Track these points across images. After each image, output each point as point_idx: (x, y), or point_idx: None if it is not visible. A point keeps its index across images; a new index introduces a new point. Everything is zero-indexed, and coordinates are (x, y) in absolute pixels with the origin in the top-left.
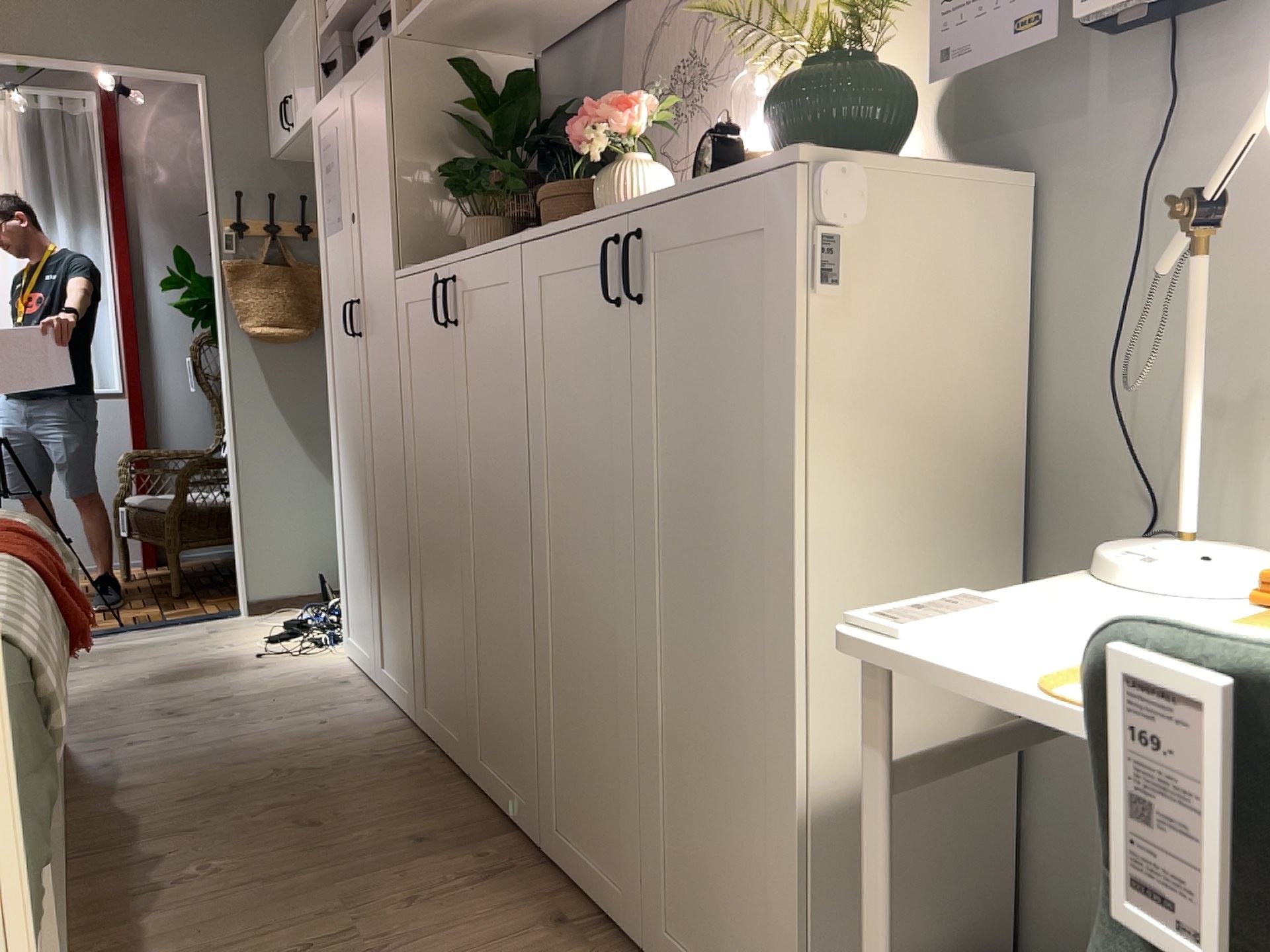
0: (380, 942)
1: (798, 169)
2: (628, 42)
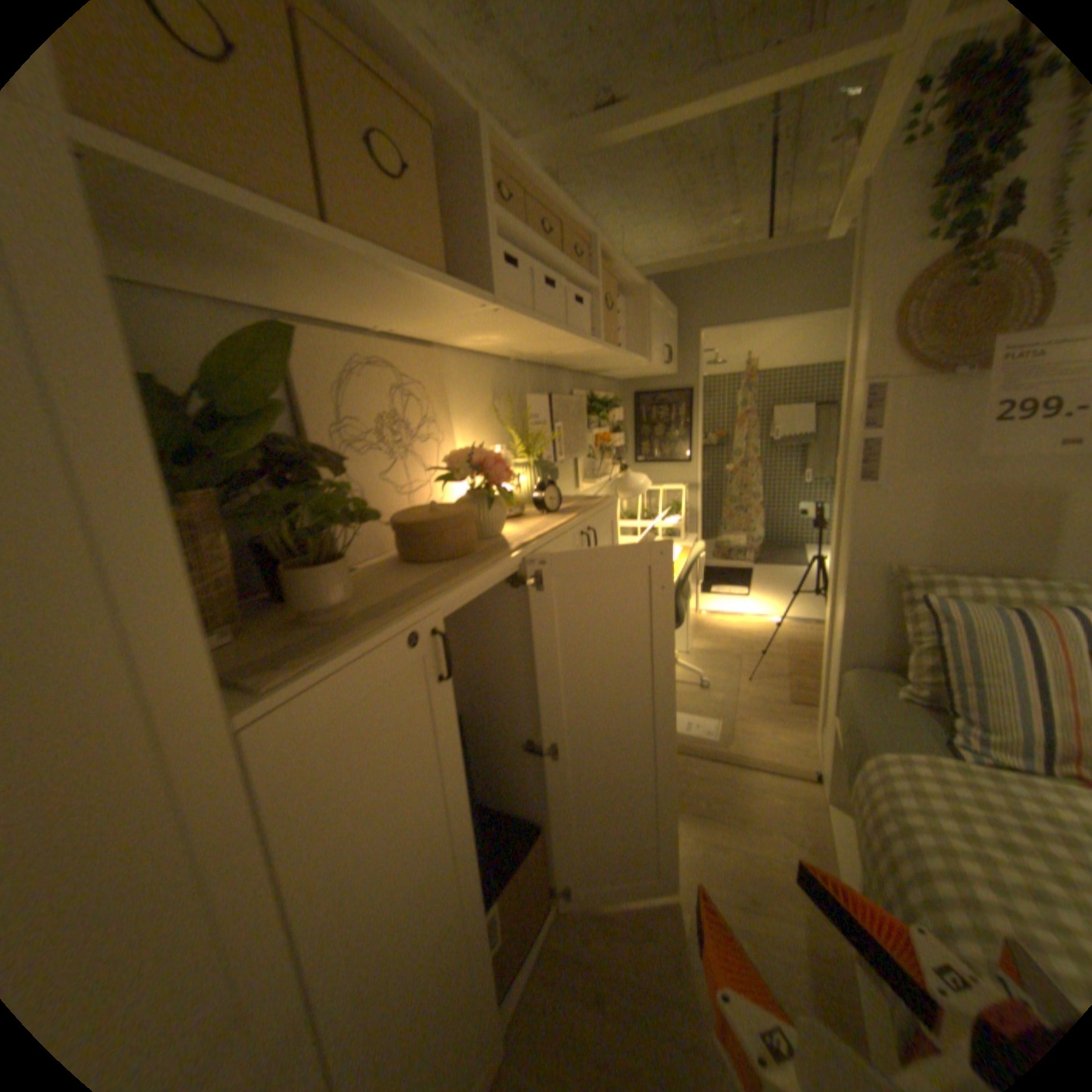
0: (675, 921)
1: (614, 502)
2: (297, 362)
